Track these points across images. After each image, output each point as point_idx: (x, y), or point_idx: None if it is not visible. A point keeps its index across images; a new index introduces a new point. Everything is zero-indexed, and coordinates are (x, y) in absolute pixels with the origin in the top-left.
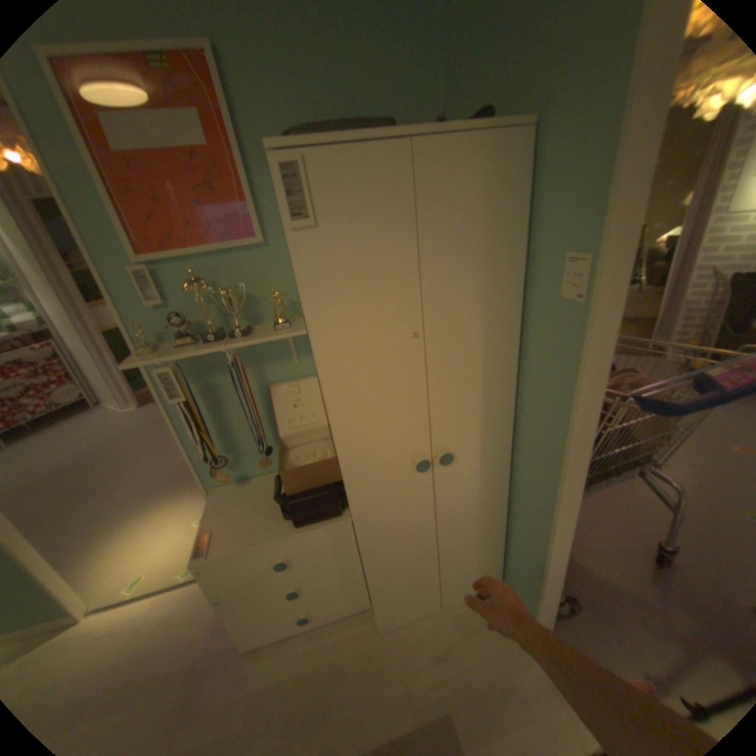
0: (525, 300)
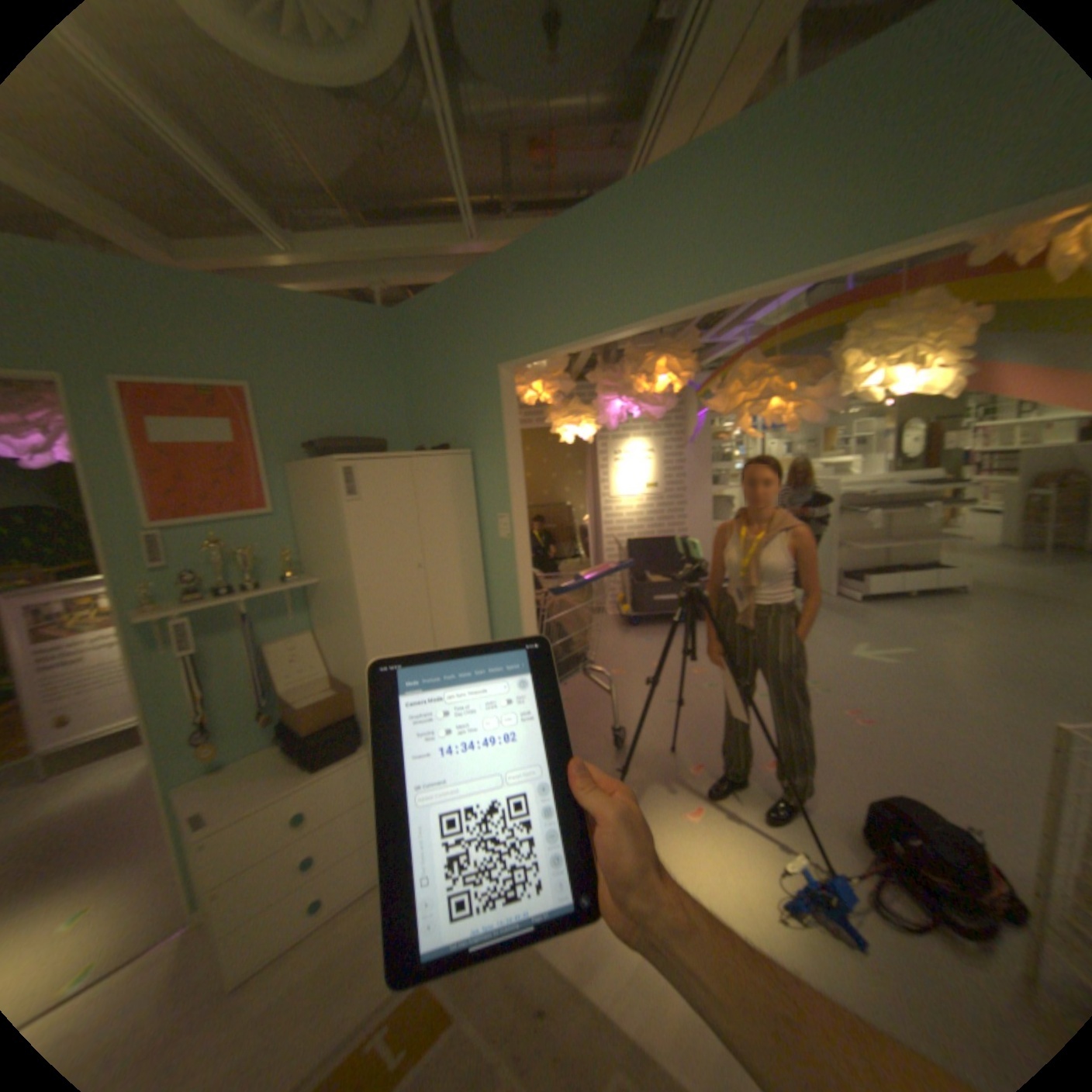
0: (483, 544)
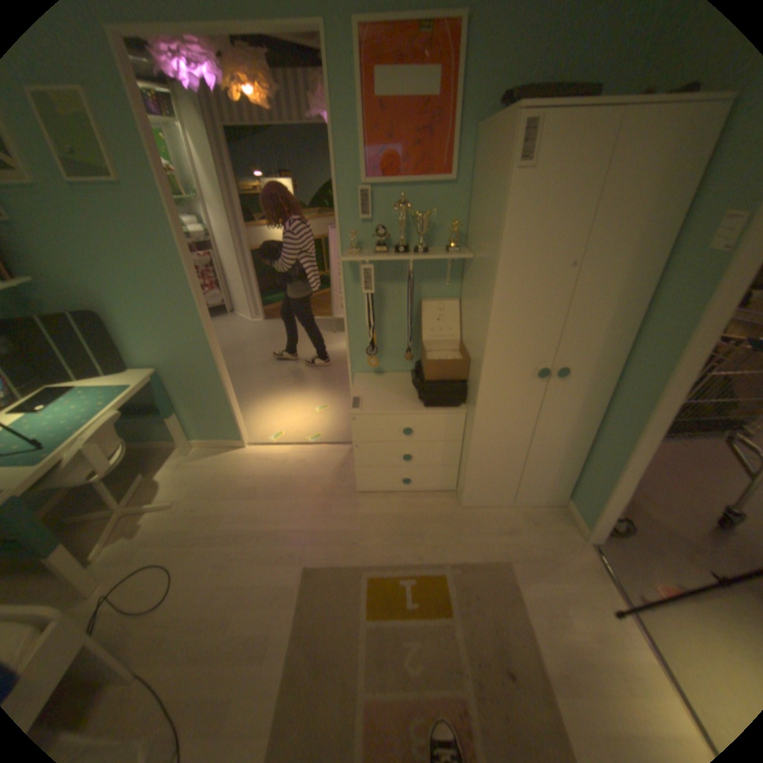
0: (672, 252)
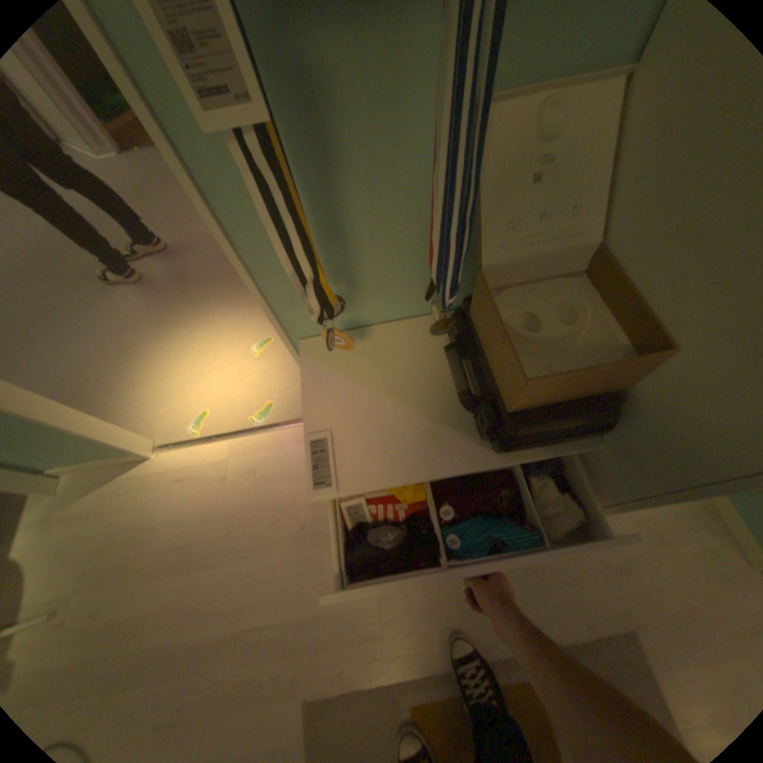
0: None
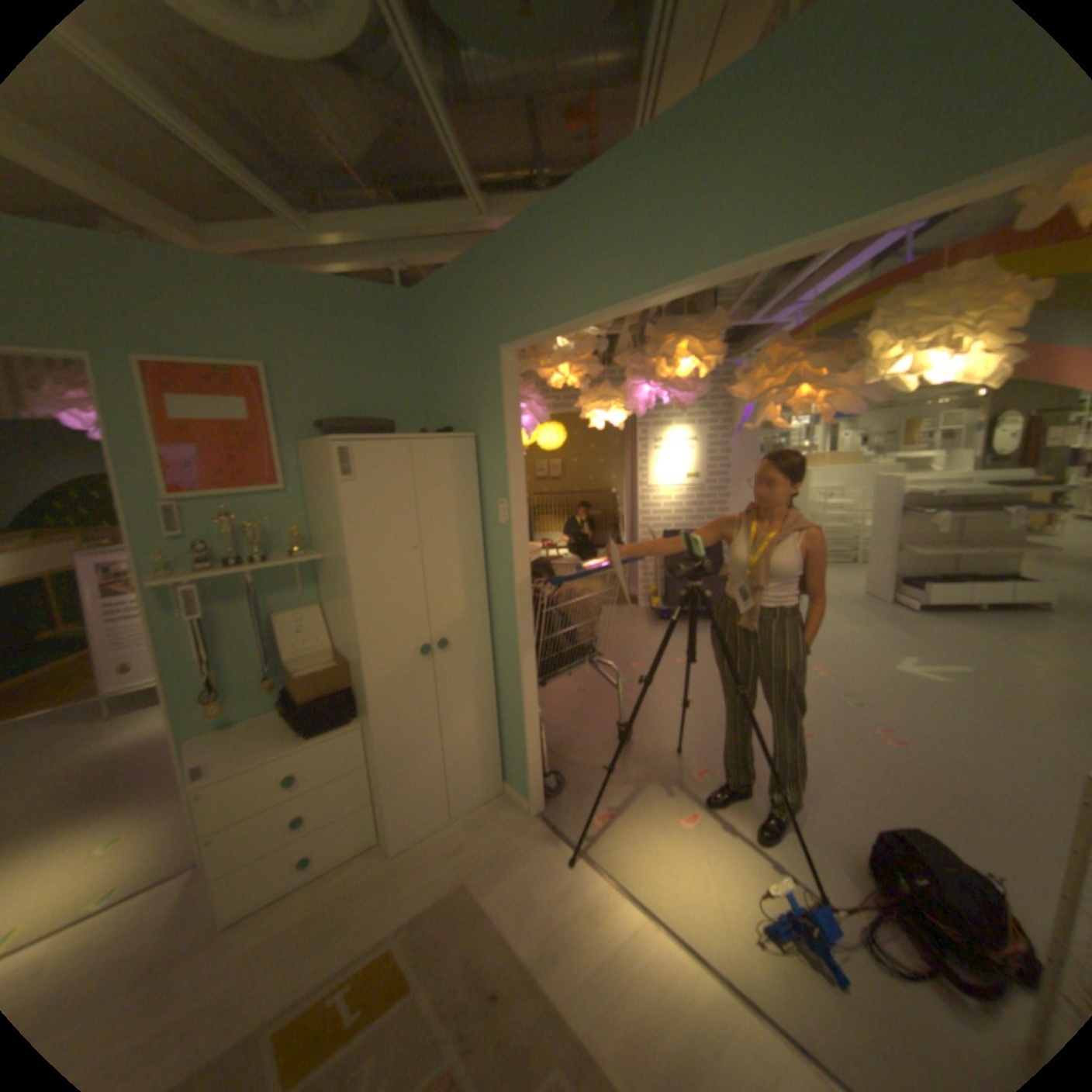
0: (484, 529)
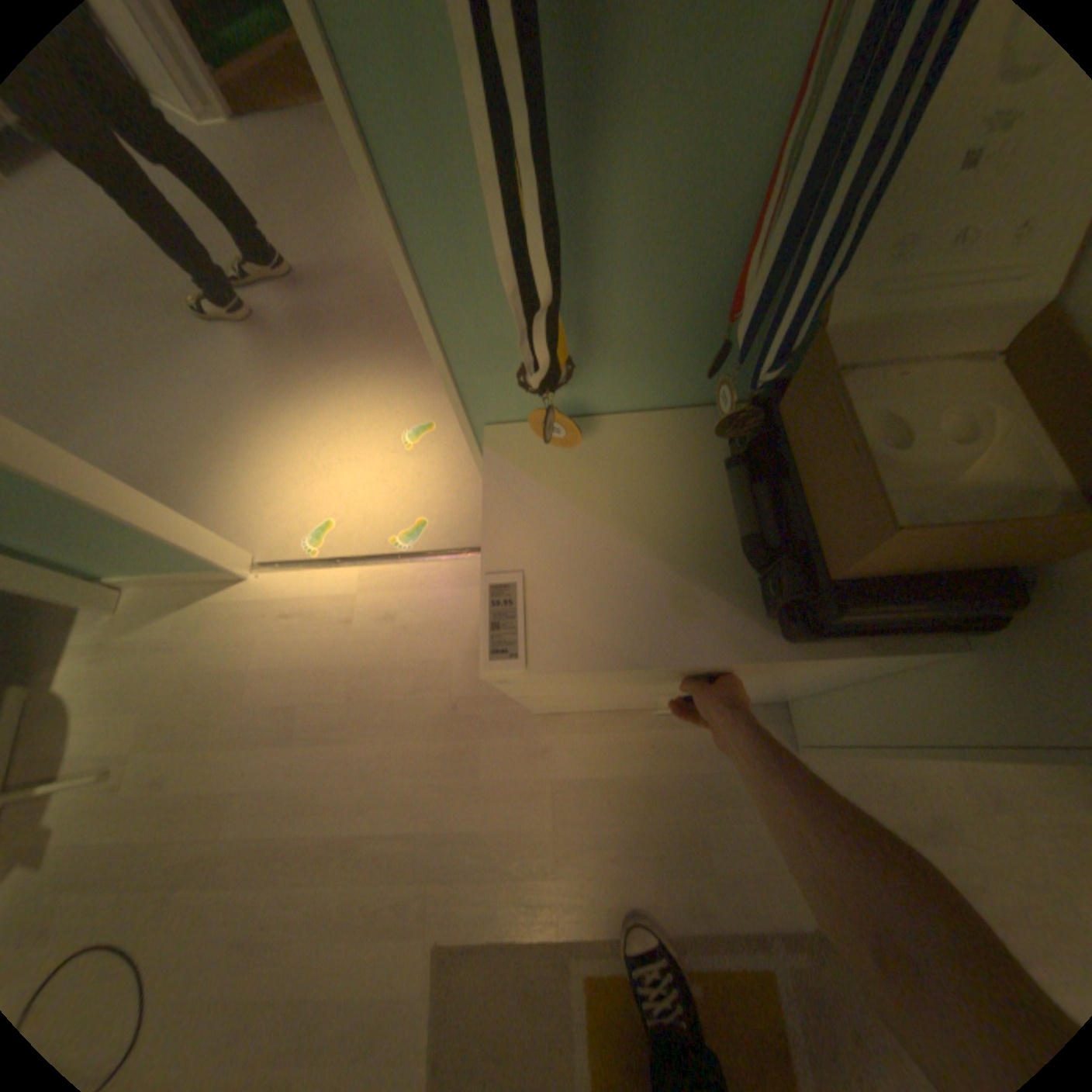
0: None
